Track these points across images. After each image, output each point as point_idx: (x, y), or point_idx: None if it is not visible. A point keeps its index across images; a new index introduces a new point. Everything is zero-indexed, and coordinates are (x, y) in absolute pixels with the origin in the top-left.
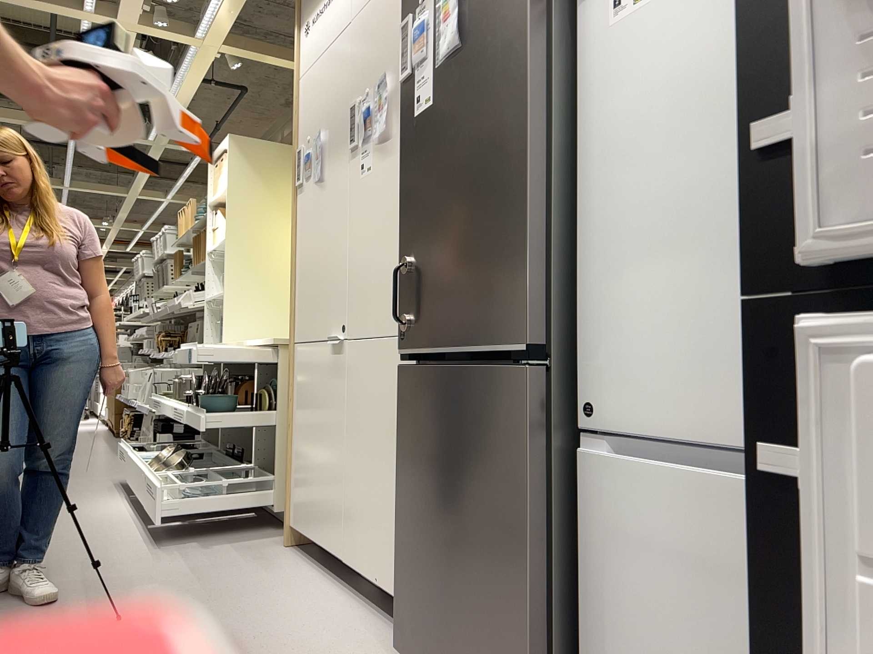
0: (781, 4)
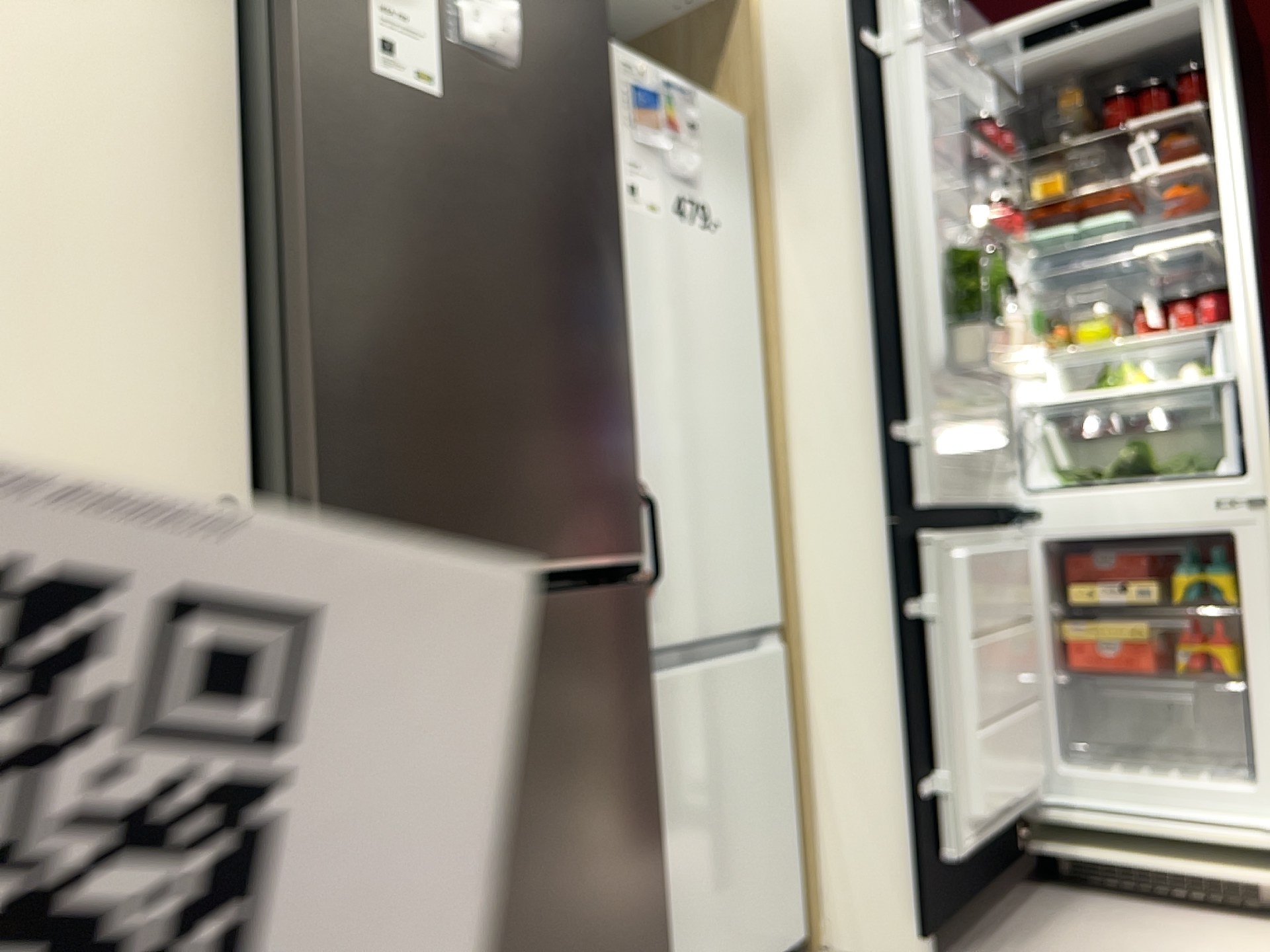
0: (891, 360)
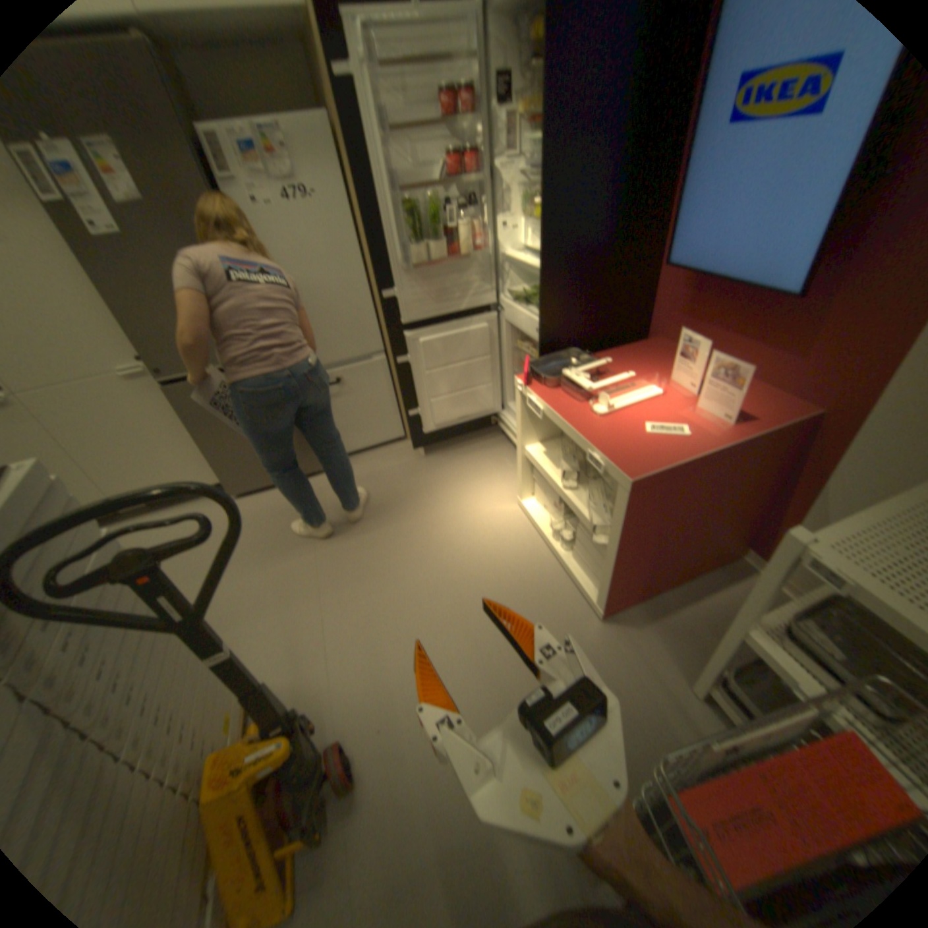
0: (377, 262)
